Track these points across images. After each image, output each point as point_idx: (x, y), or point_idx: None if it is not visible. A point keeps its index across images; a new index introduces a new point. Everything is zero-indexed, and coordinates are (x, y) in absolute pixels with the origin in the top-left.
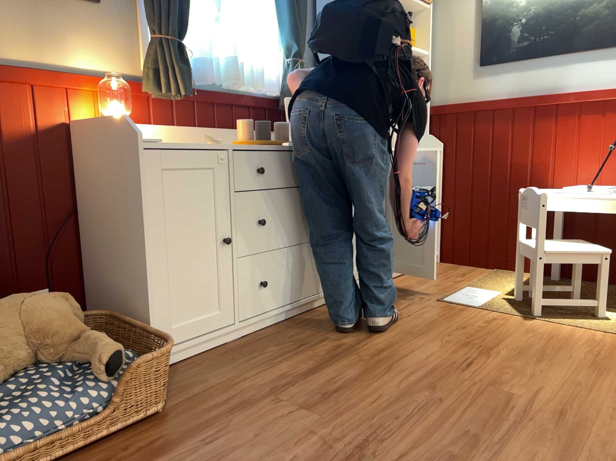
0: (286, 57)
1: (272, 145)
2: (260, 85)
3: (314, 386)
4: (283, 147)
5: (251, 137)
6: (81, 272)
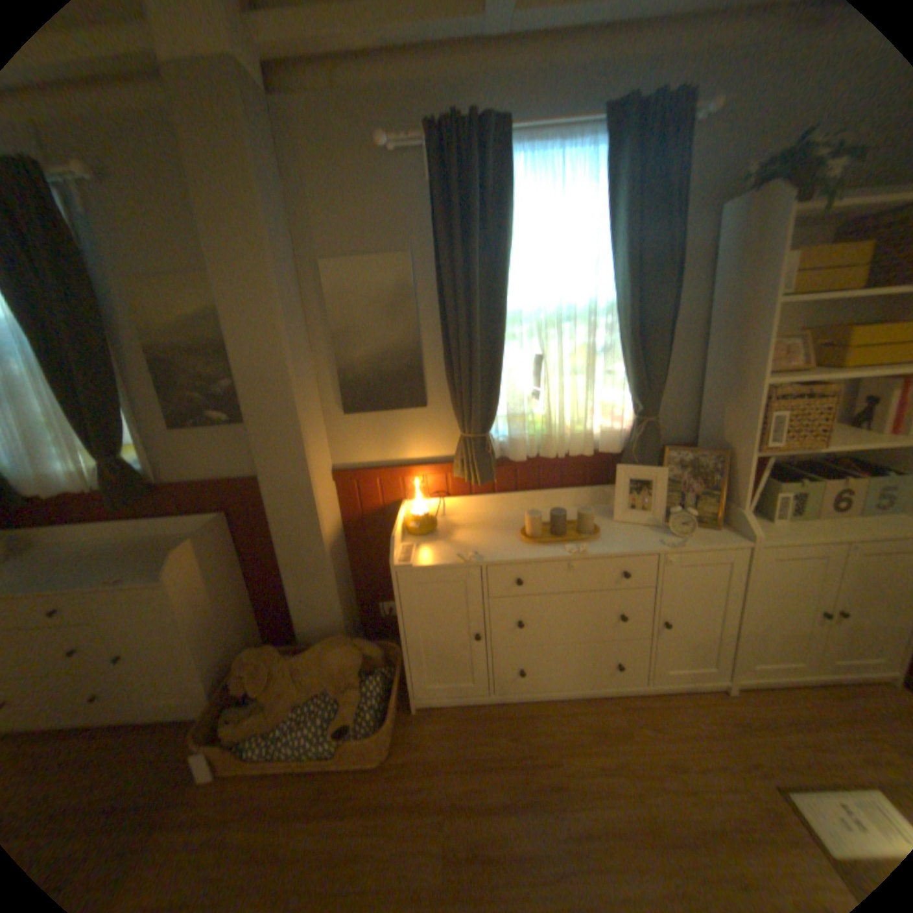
0: (634, 411)
1: (555, 546)
2: (586, 452)
3: (481, 833)
4: (559, 555)
5: (537, 531)
6: None
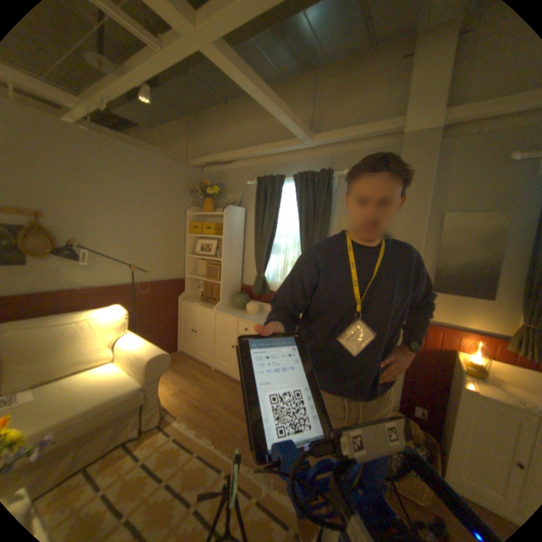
0: None
1: None
2: None
3: None
4: None
5: None
6: (444, 414)
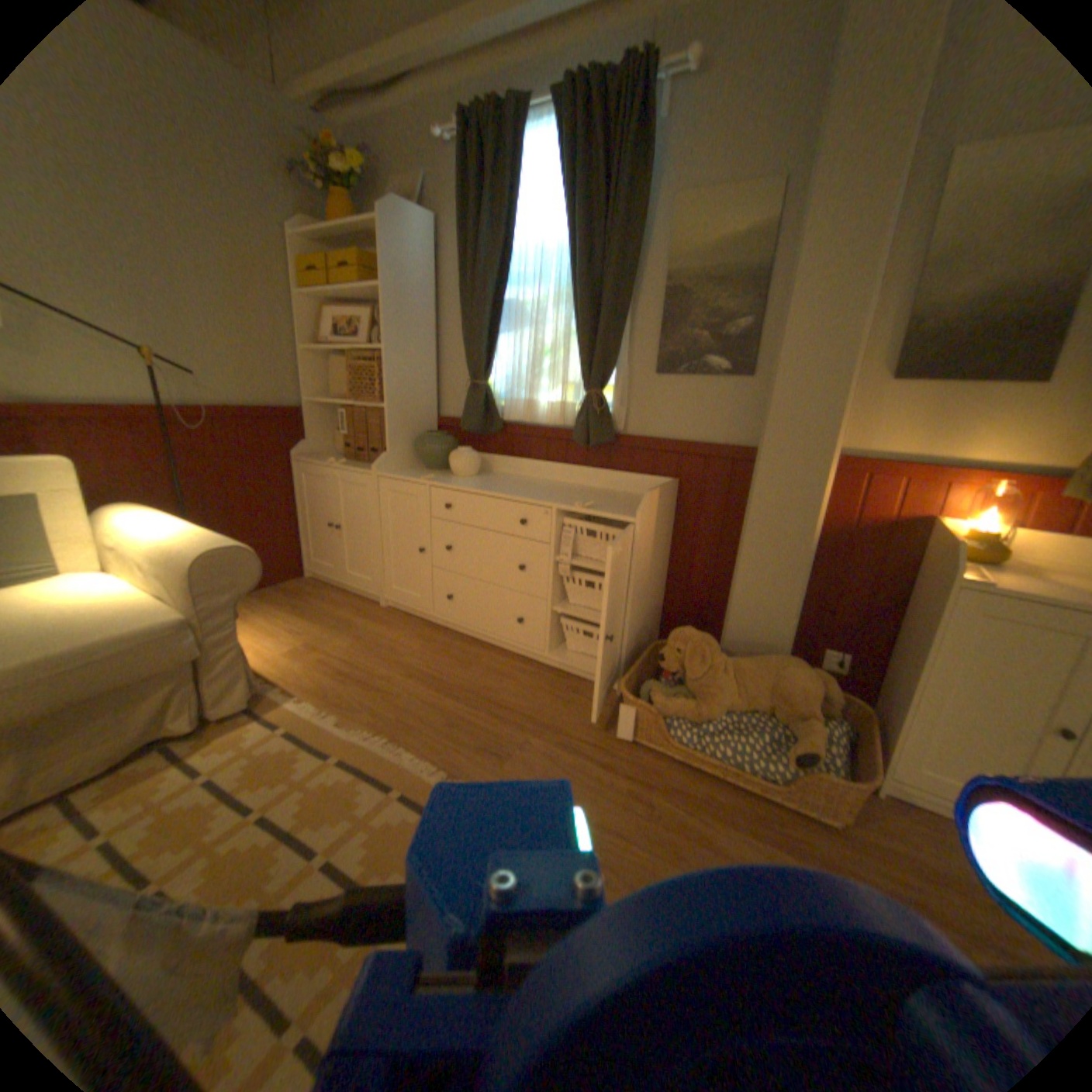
0: None
1: None
2: None
3: None
4: None
5: None
6: (888, 658)
